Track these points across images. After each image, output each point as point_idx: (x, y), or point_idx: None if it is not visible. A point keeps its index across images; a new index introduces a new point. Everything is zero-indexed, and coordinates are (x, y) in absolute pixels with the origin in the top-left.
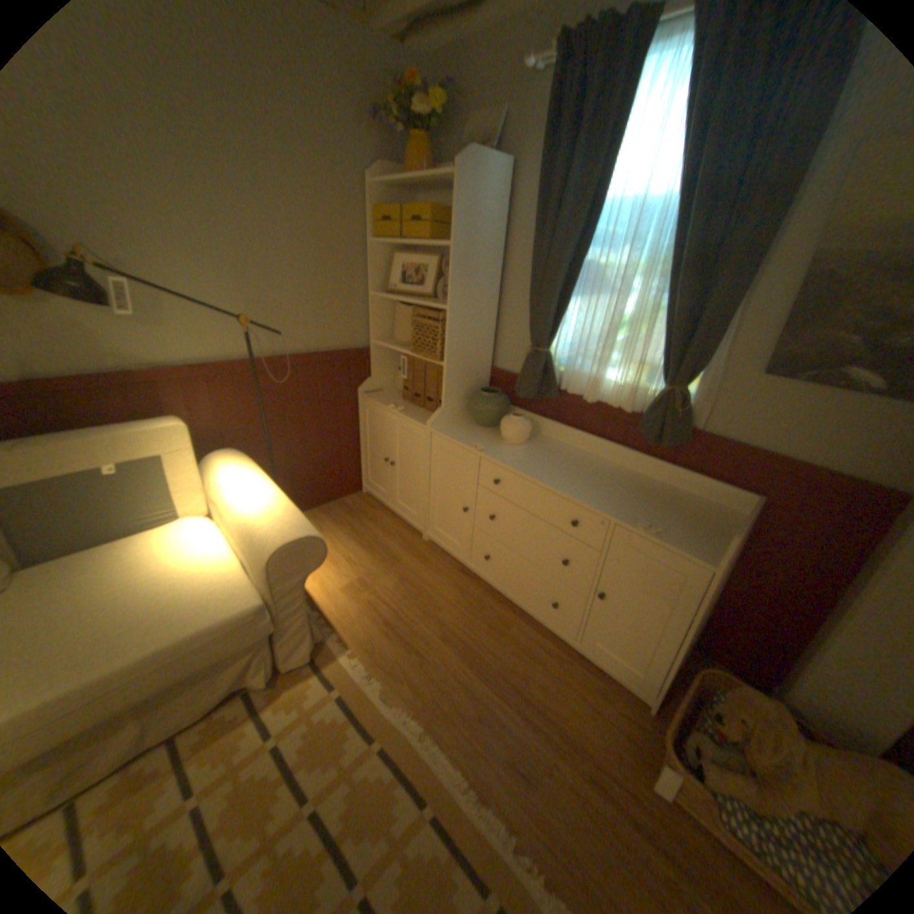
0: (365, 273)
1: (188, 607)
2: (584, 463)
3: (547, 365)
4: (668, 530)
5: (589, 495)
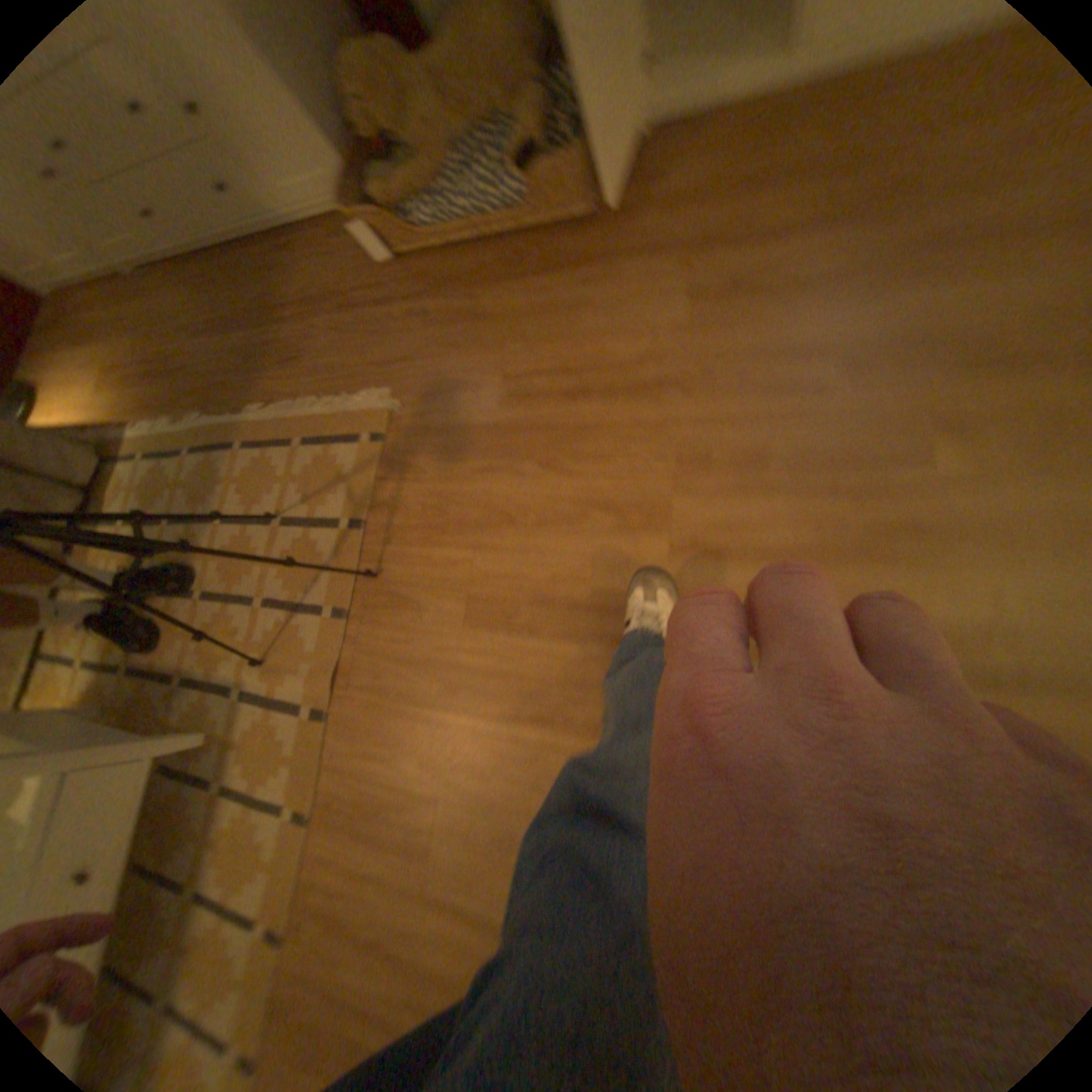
0: None
1: None
2: None
3: None
4: None
5: None
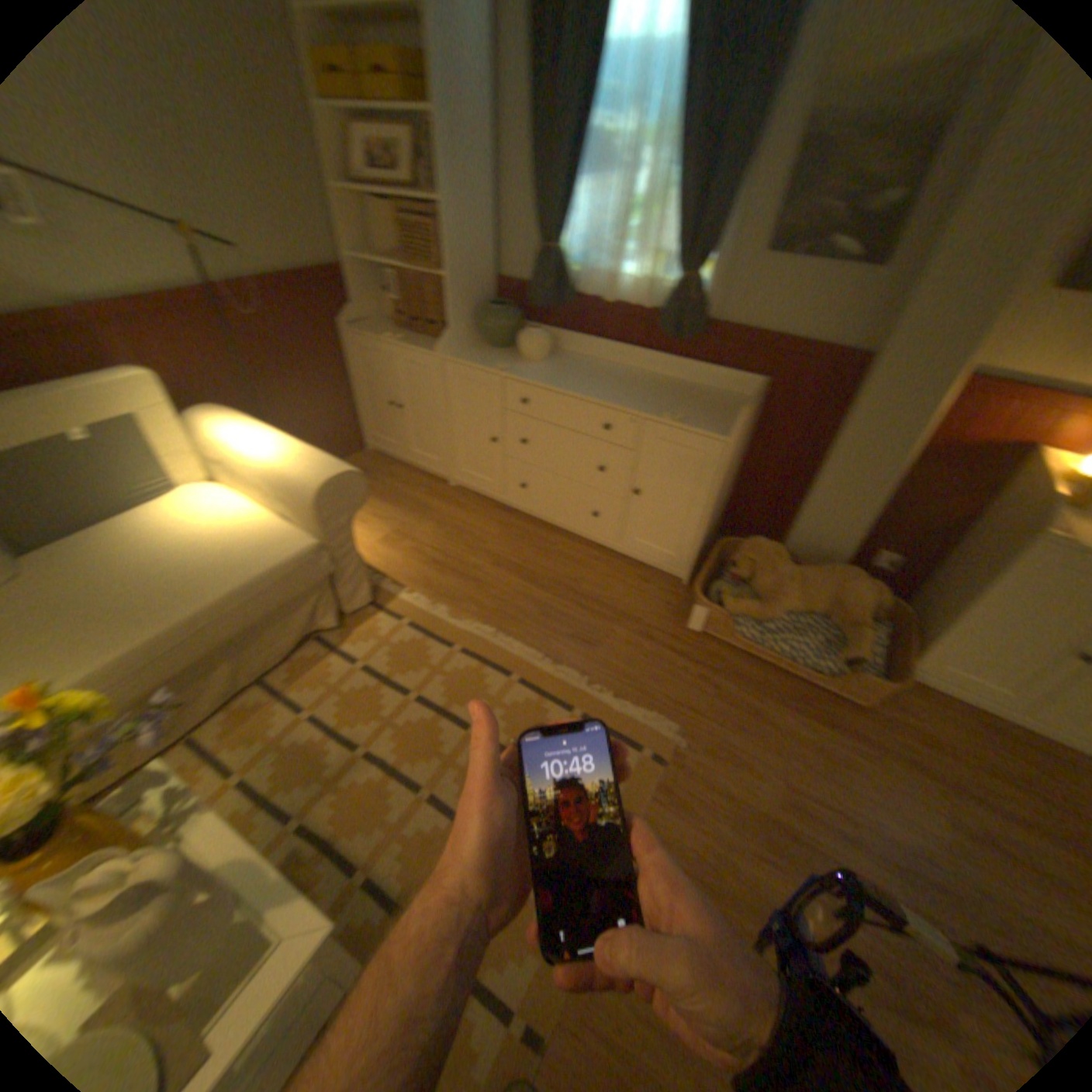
0: (320, 156)
1: (247, 553)
2: (610, 372)
3: (562, 265)
4: (690, 417)
5: (619, 398)
